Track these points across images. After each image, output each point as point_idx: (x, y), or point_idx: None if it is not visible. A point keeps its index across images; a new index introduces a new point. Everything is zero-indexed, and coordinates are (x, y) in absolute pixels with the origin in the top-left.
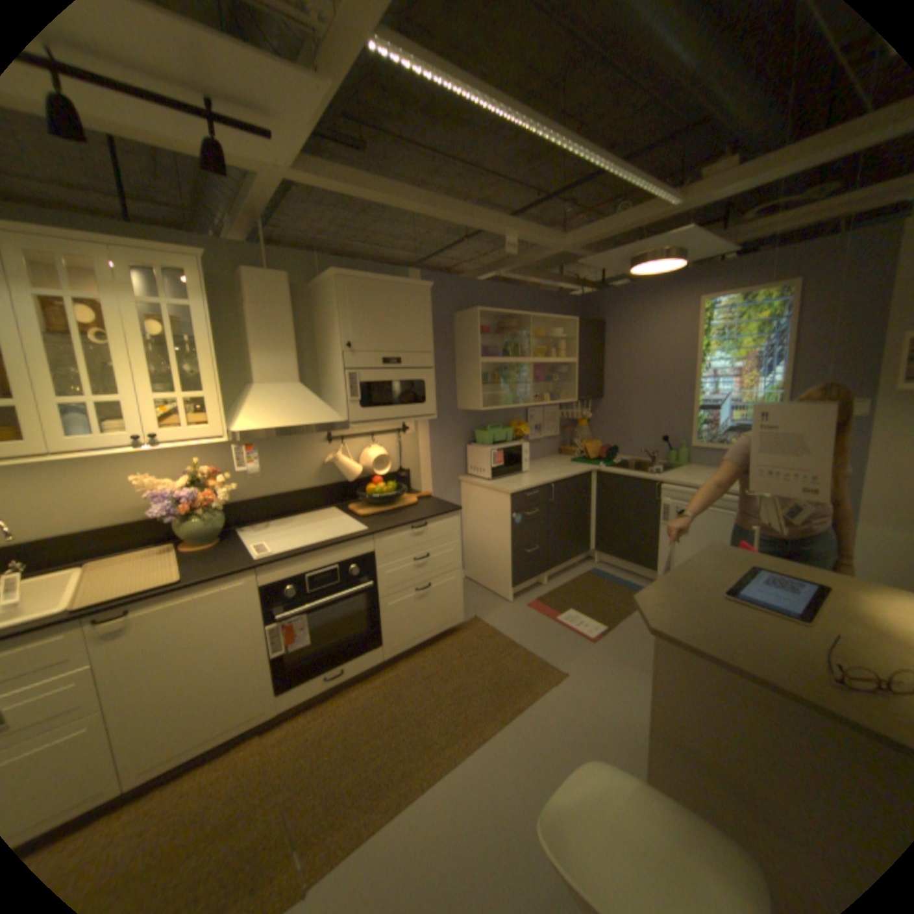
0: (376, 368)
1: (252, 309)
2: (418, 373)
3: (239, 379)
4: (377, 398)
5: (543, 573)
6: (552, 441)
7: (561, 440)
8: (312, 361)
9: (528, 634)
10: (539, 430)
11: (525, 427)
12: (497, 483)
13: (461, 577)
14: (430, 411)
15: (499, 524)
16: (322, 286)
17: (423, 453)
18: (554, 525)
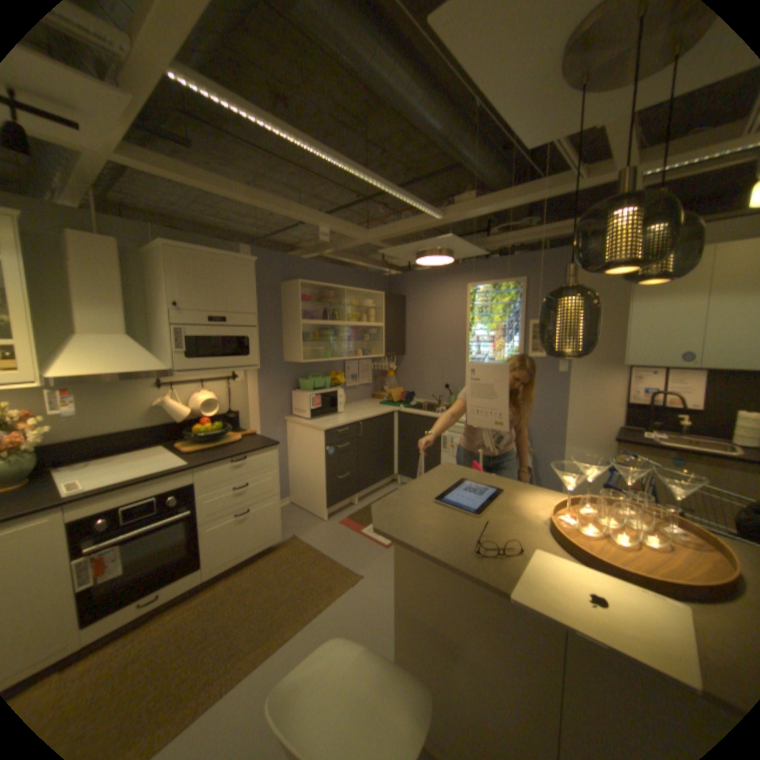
0: (202, 324)
1: (77, 267)
2: (243, 330)
3: (63, 328)
4: (203, 350)
5: (354, 495)
6: (367, 388)
7: (374, 386)
8: (143, 315)
9: (336, 546)
10: (355, 378)
11: (344, 376)
12: (316, 422)
13: (279, 502)
14: (254, 362)
15: (316, 455)
16: (153, 252)
17: (252, 397)
18: (363, 455)
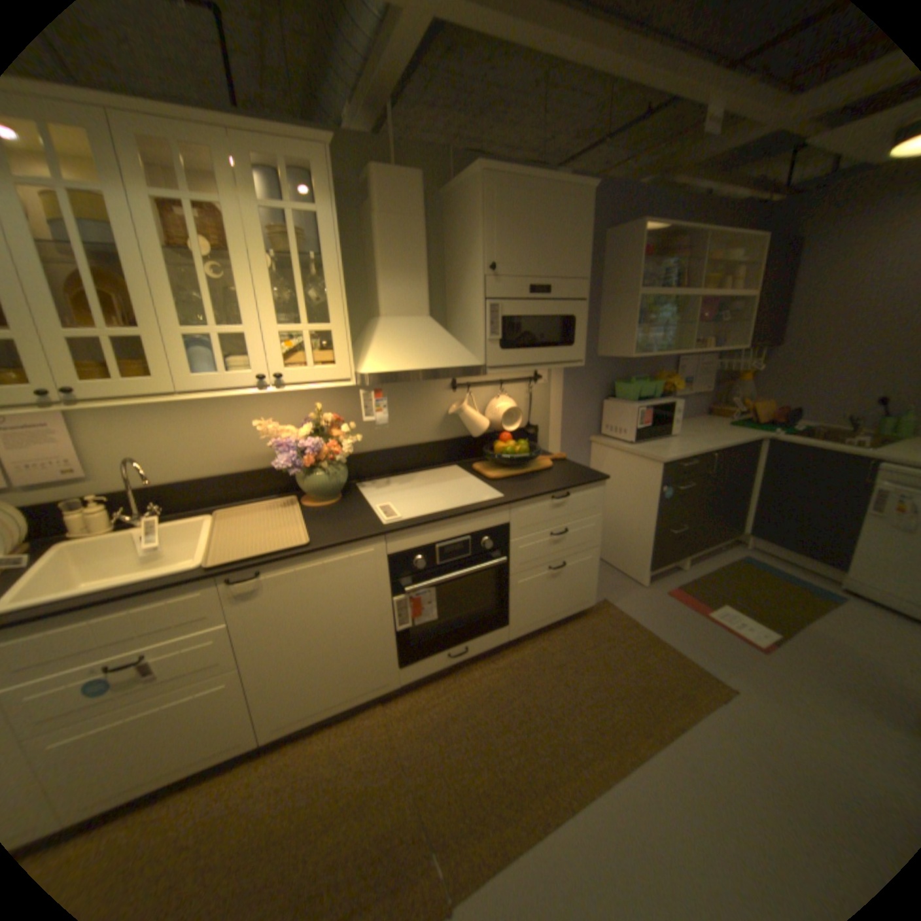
0: (521, 299)
1: (381, 221)
2: (570, 306)
3: (361, 312)
4: (518, 338)
5: (688, 558)
6: (703, 399)
7: (714, 397)
8: (440, 291)
9: (675, 631)
10: (690, 384)
11: (676, 380)
12: (644, 448)
13: (599, 557)
14: (578, 356)
15: (642, 497)
16: (461, 190)
17: (554, 407)
18: (709, 503)
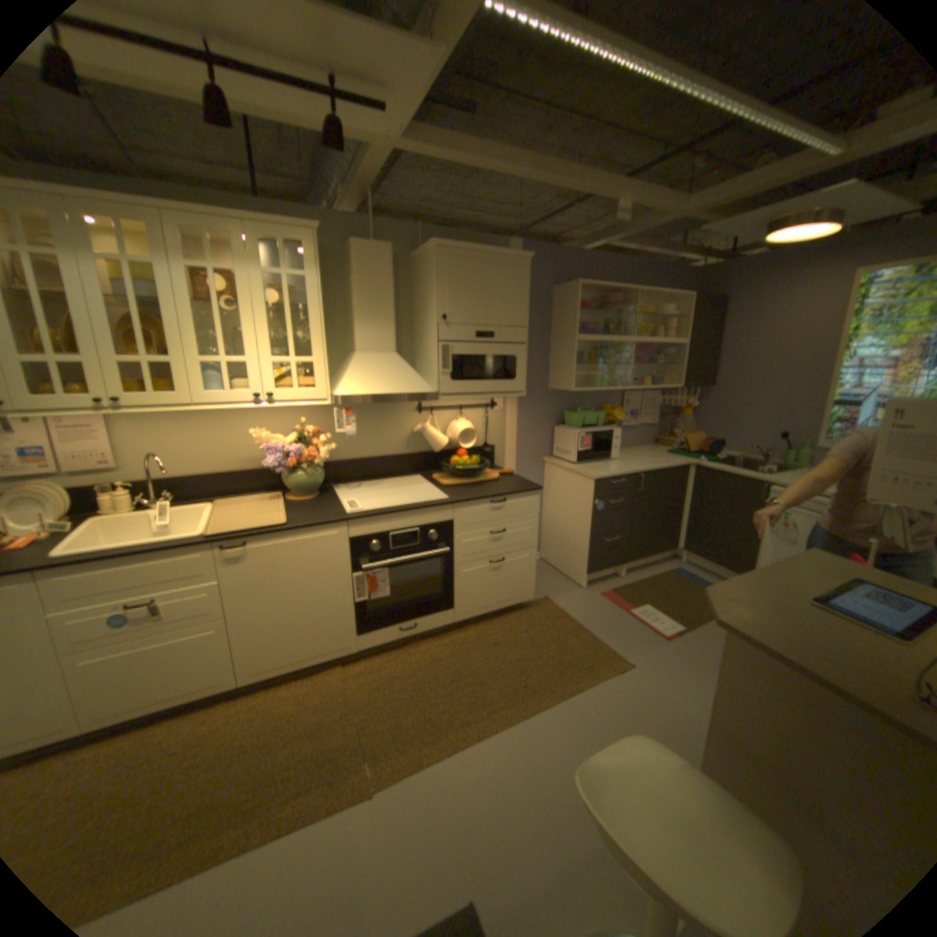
0: (469, 342)
1: (357, 280)
2: (510, 348)
3: (342, 347)
4: (467, 372)
5: (622, 565)
6: (649, 429)
7: (660, 428)
8: (409, 332)
9: (598, 622)
10: (635, 416)
11: (620, 412)
12: (583, 468)
13: (535, 556)
14: (519, 388)
15: (580, 509)
16: (423, 257)
17: (508, 431)
18: (640, 517)
